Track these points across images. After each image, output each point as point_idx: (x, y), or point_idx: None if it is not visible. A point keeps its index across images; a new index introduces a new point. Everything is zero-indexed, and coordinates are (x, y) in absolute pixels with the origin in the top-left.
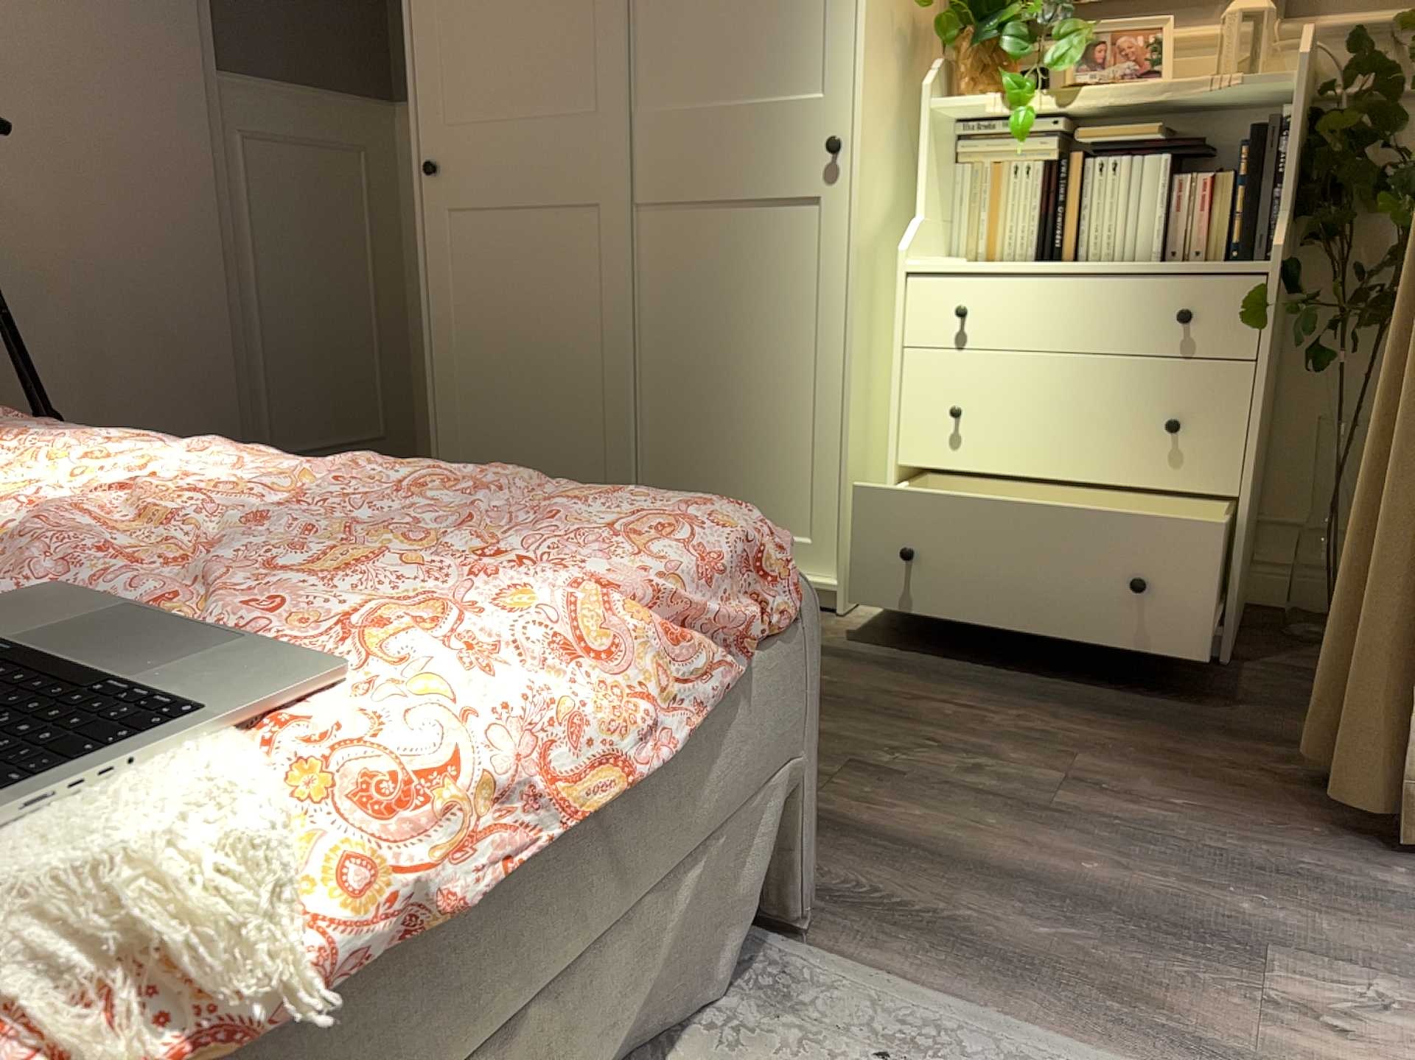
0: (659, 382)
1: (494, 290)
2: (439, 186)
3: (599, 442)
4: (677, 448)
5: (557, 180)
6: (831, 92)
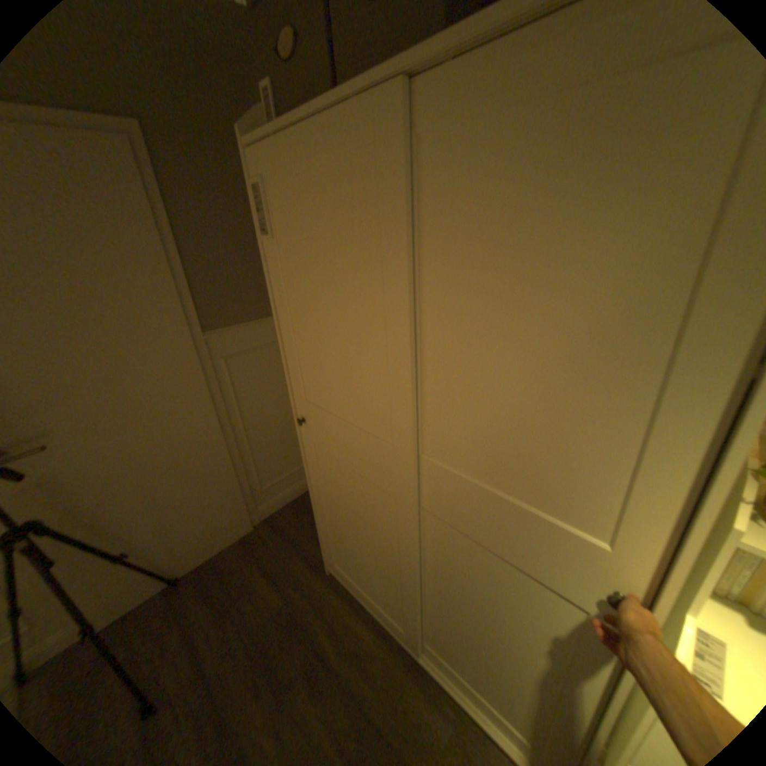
0: (435, 600)
1: (339, 494)
2: (307, 429)
3: (399, 603)
4: (447, 636)
5: (369, 468)
6: (624, 555)
